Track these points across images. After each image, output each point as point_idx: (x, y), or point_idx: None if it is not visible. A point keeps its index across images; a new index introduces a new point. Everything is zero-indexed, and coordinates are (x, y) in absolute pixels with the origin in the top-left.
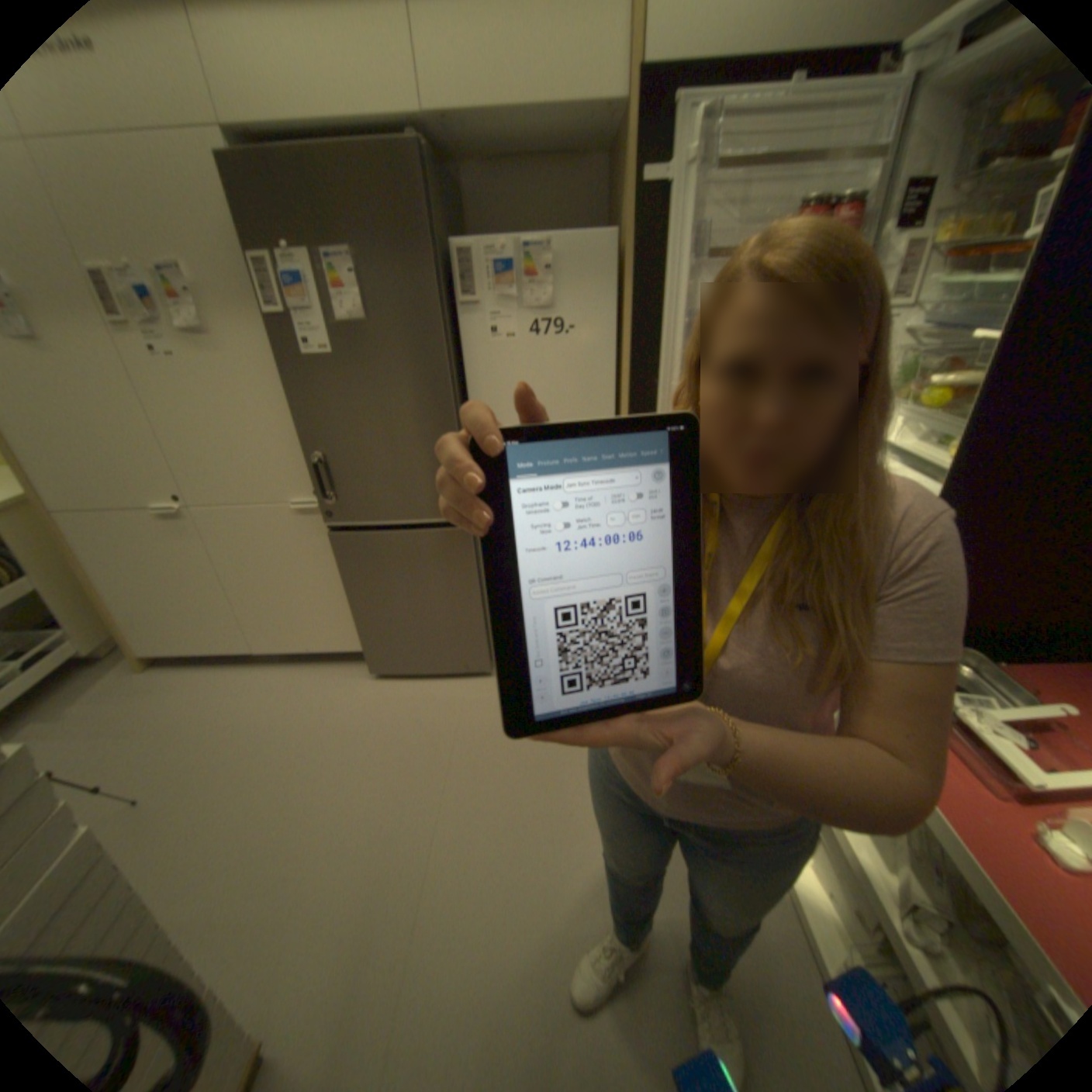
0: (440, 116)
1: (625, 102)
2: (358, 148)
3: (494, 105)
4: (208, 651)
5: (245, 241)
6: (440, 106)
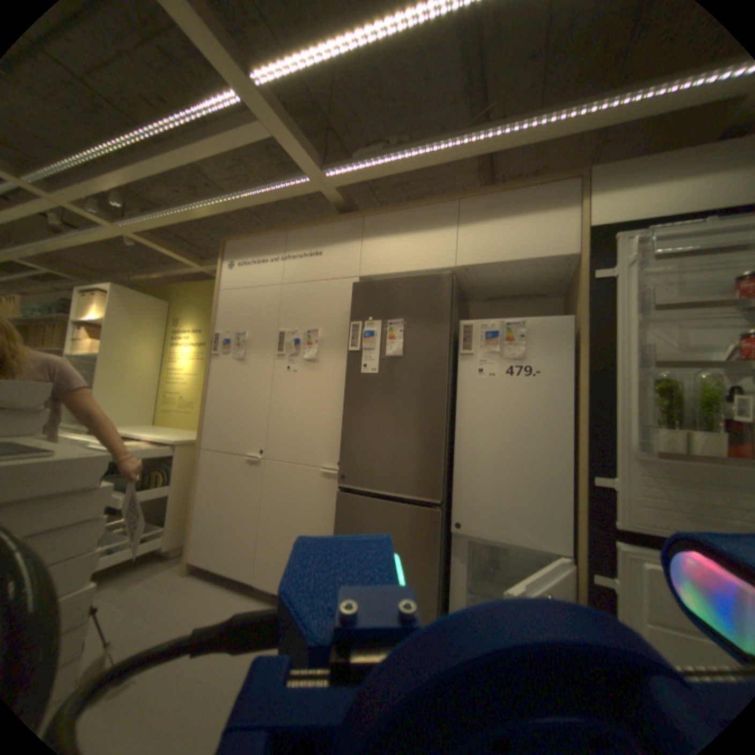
0: (464, 269)
1: (577, 256)
2: (419, 278)
3: (495, 262)
4: (226, 574)
5: (351, 322)
6: (465, 264)
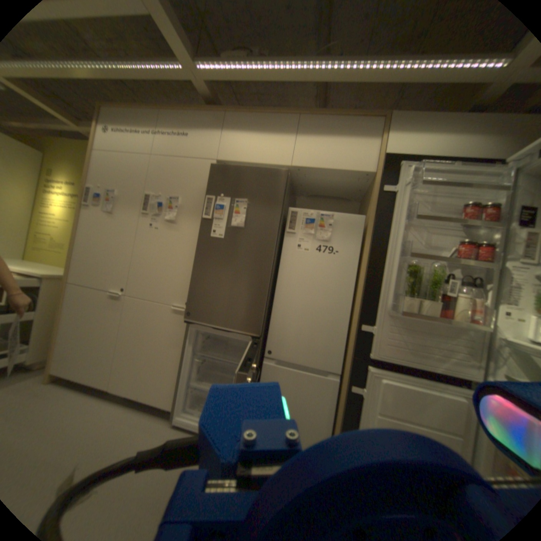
0: (297, 170)
1: (374, 174)
2: (264, 170)
3: (319, 168)
4: (86, 384)
5: (207, 196)
6: (299, 165)
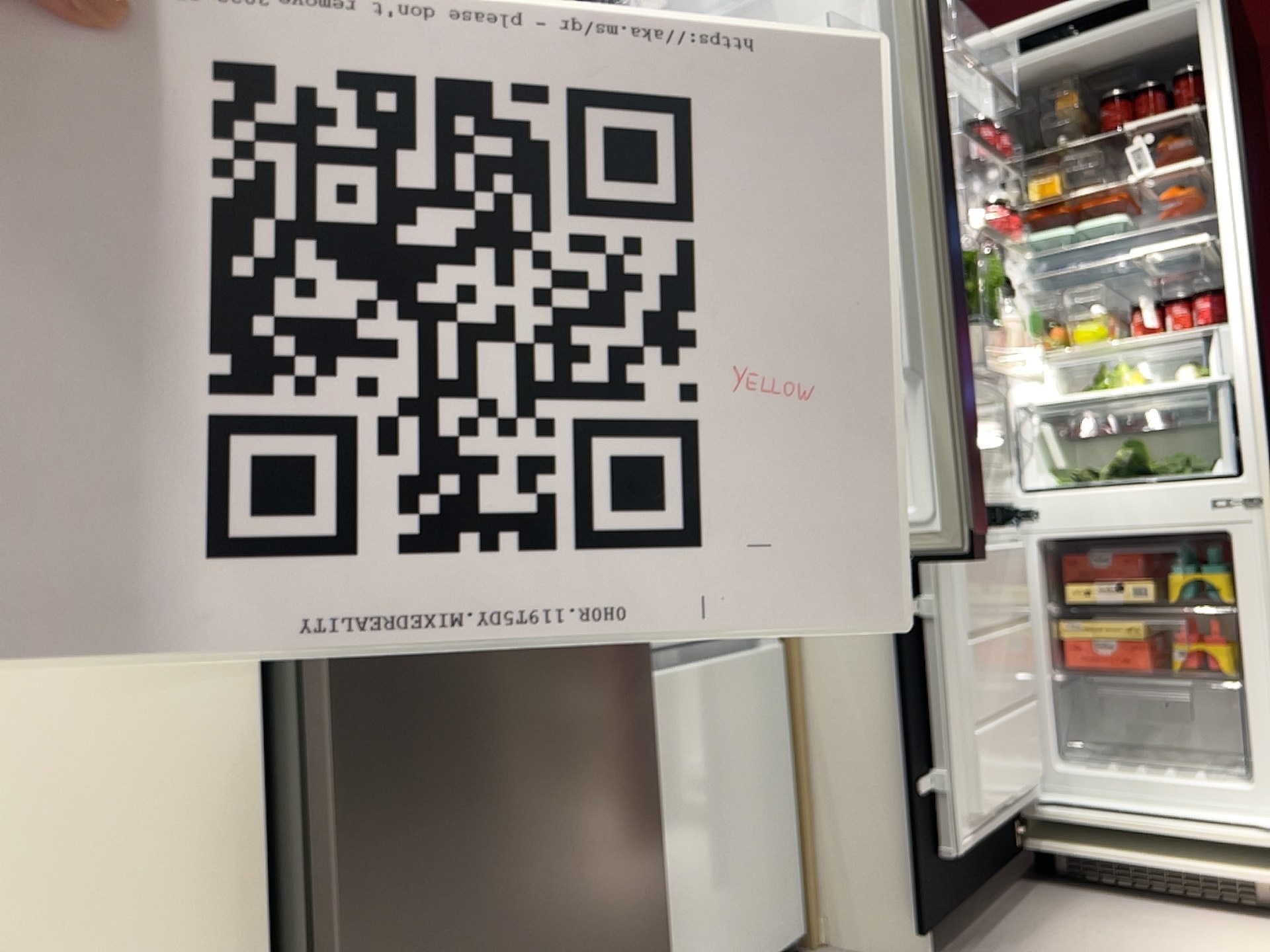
0: None
1: None
2: None
3: None
4: None
5: None
6: None
